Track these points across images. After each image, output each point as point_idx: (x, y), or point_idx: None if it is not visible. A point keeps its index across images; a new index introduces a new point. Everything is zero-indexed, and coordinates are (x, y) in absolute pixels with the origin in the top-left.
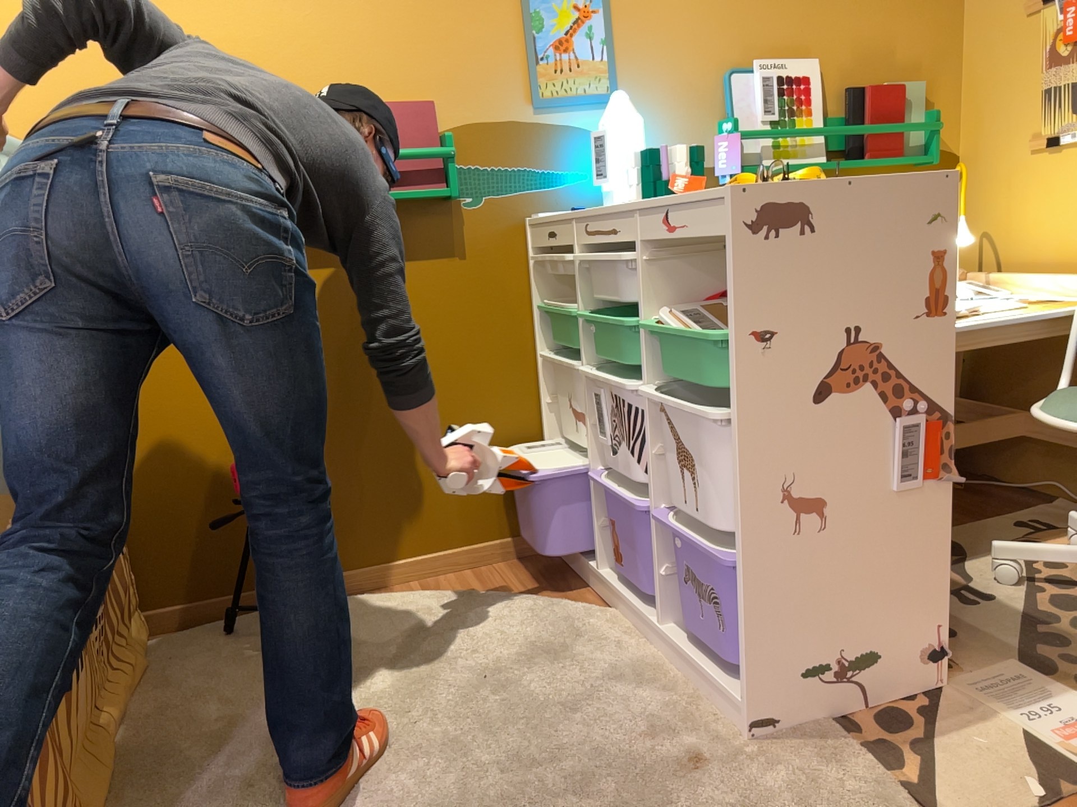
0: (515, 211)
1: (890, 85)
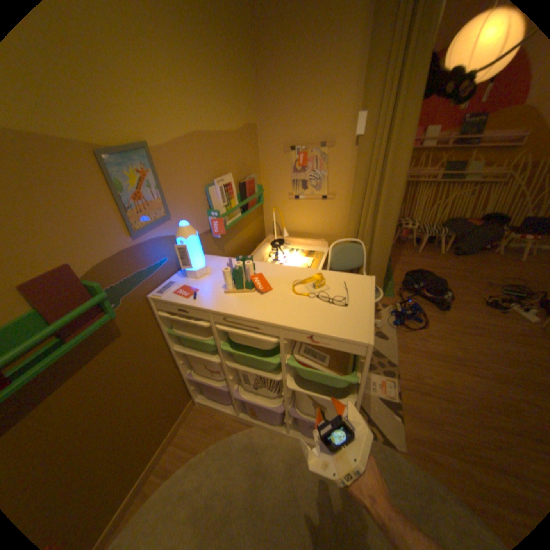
0: (140, 295)
1: (250, 177)
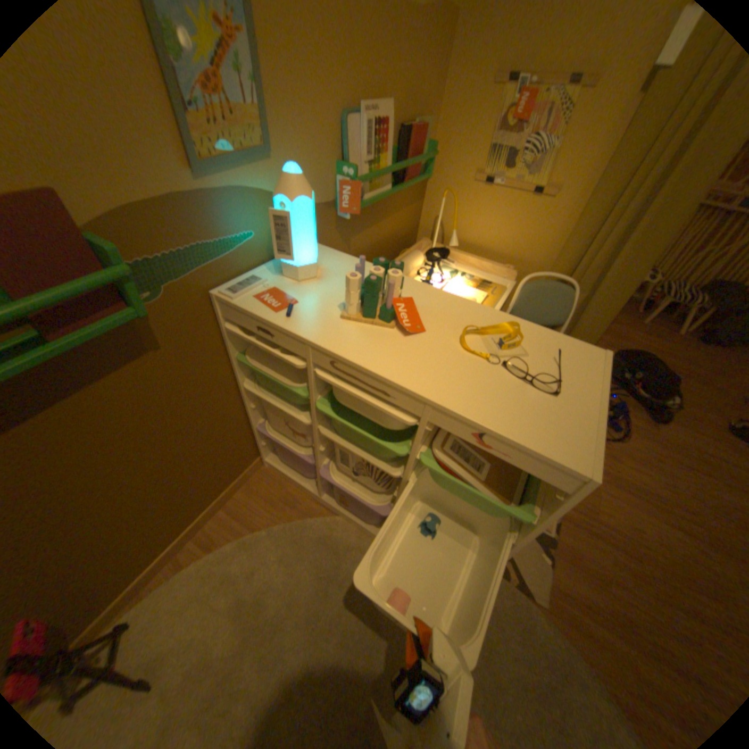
0: (197, 287)
1: (422, 121)
